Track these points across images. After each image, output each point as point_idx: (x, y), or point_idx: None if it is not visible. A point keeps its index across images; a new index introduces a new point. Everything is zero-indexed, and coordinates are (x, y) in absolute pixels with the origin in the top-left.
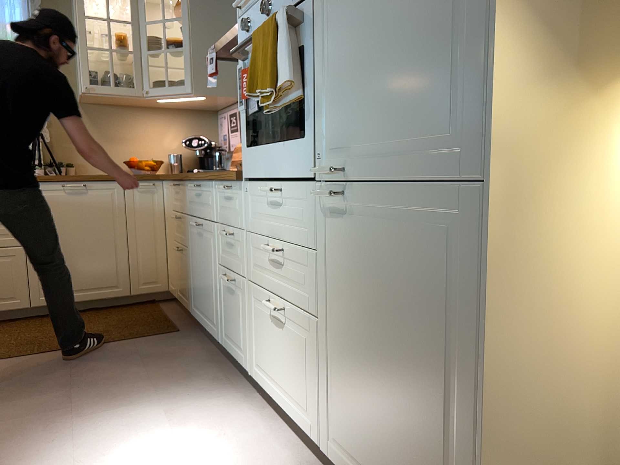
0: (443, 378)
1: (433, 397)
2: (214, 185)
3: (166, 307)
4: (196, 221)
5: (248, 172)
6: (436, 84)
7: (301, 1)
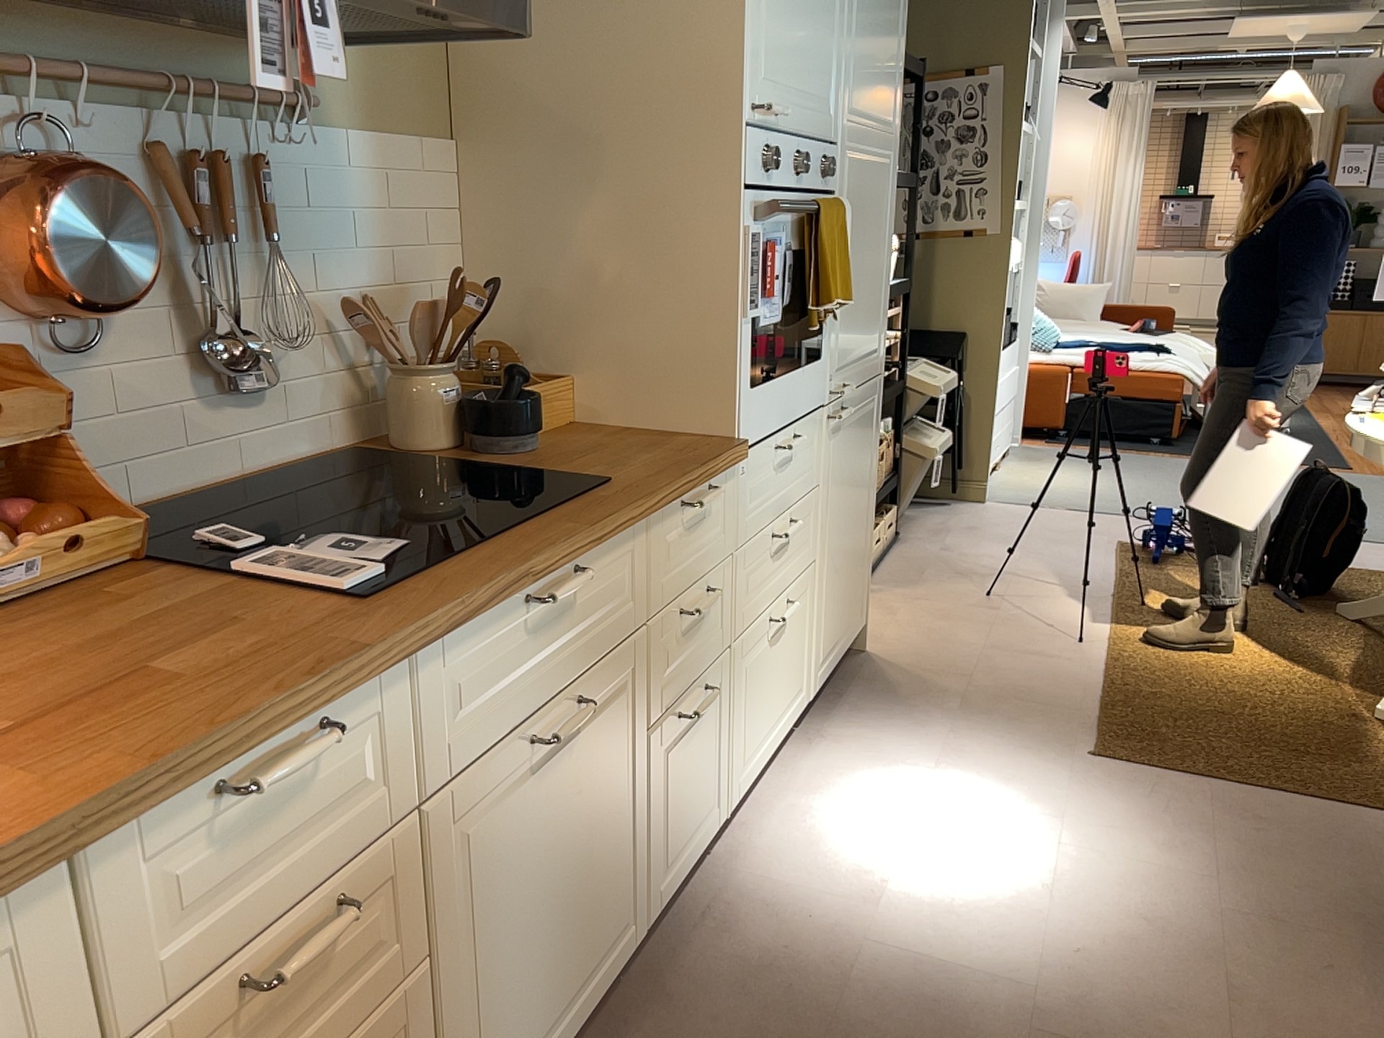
0: (866, 502)
1: (863, 520)
2: (647, 523)
3: None
4: (529, 732)
5: (750, 434)
6: (876, 314)
7: (826, 192)
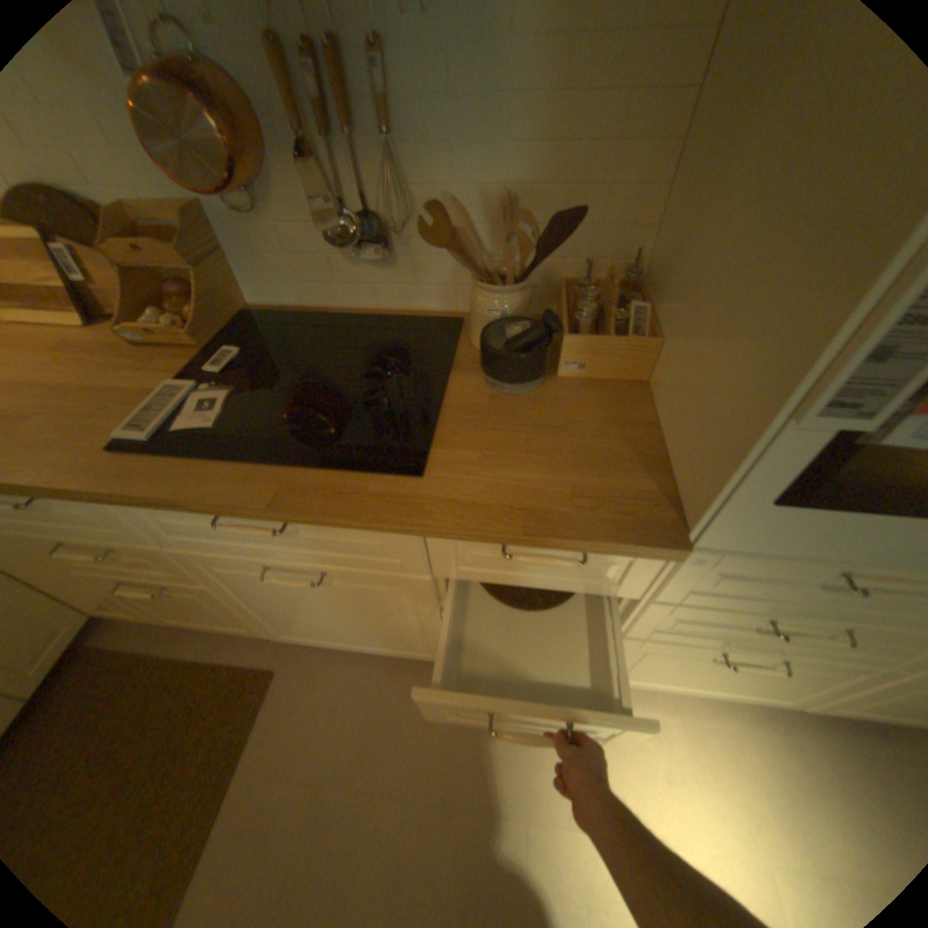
0: None
1: None
2: (424, 532)
3: (124, 640)
4: (268, 564)
5: (740, 543)
6: None
7: None
